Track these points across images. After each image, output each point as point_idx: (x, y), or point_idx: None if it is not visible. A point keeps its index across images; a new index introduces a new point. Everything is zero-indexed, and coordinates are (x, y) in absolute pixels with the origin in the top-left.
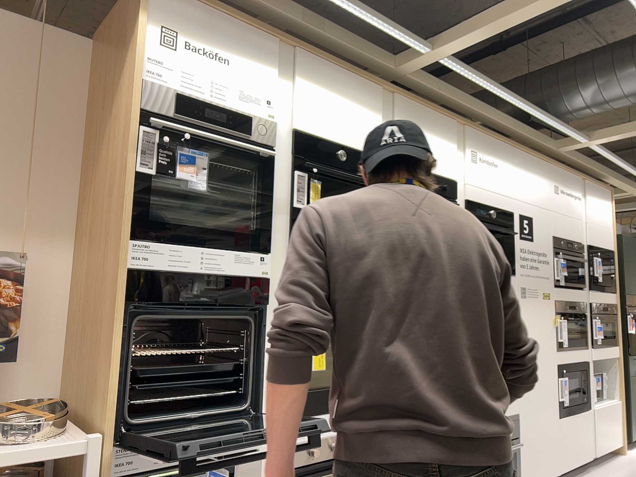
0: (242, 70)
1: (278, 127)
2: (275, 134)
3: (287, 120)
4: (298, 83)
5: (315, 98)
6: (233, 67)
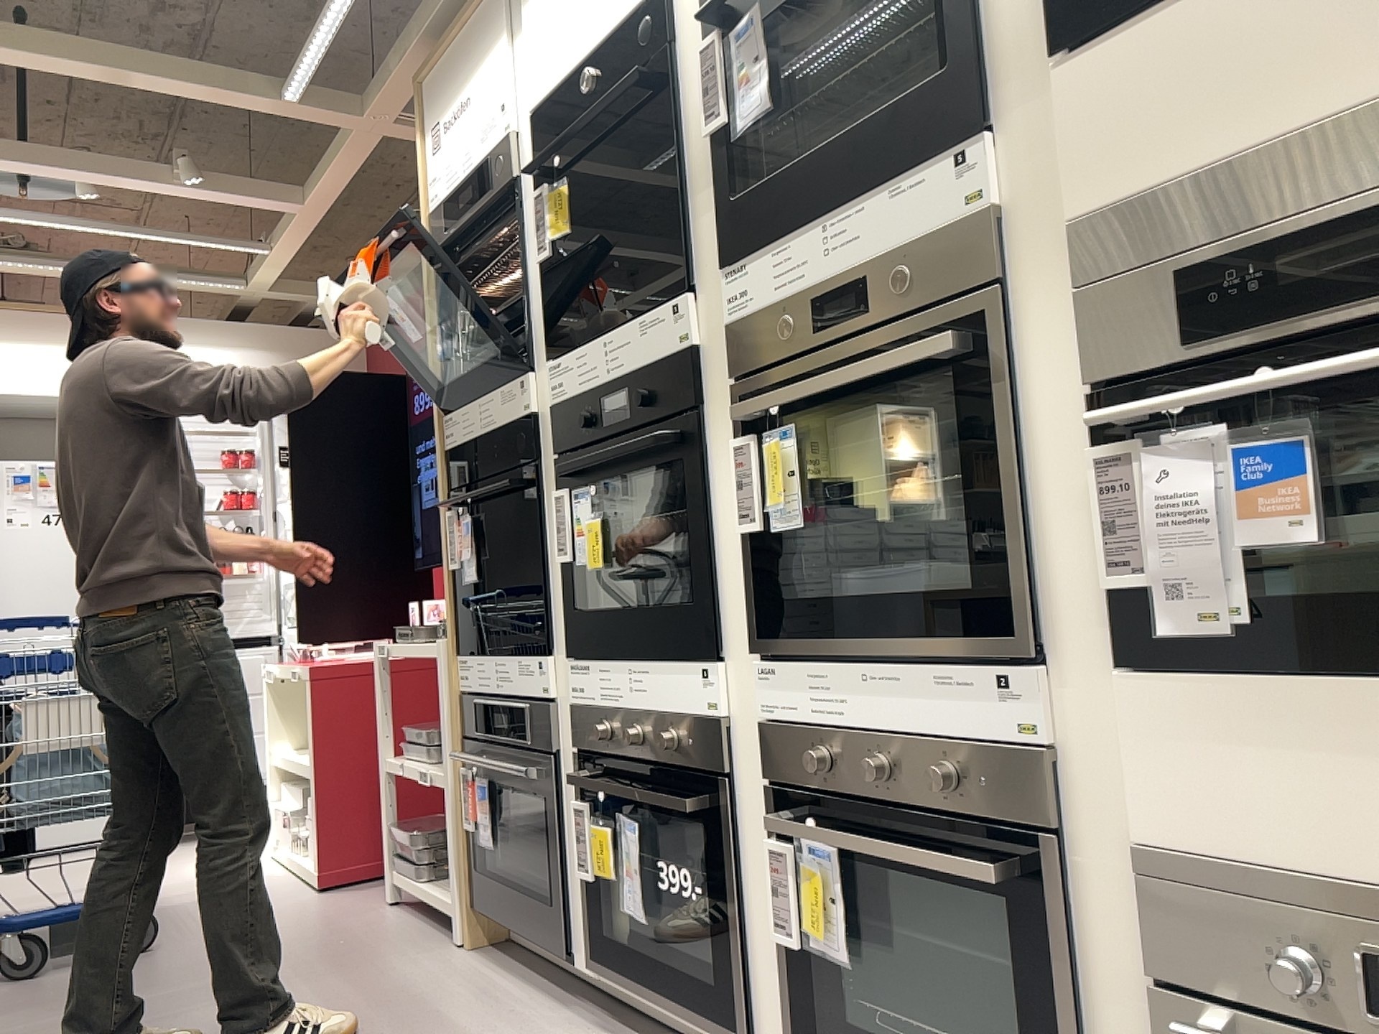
0: (473, 90)
1: (515, 128)
2: (506, 150)
3: (525, 100)
4: (525, 11)
5: (542, 6)
6: (466, 97)
